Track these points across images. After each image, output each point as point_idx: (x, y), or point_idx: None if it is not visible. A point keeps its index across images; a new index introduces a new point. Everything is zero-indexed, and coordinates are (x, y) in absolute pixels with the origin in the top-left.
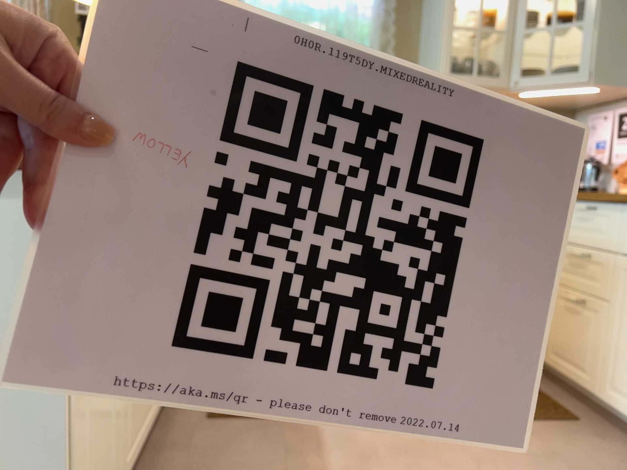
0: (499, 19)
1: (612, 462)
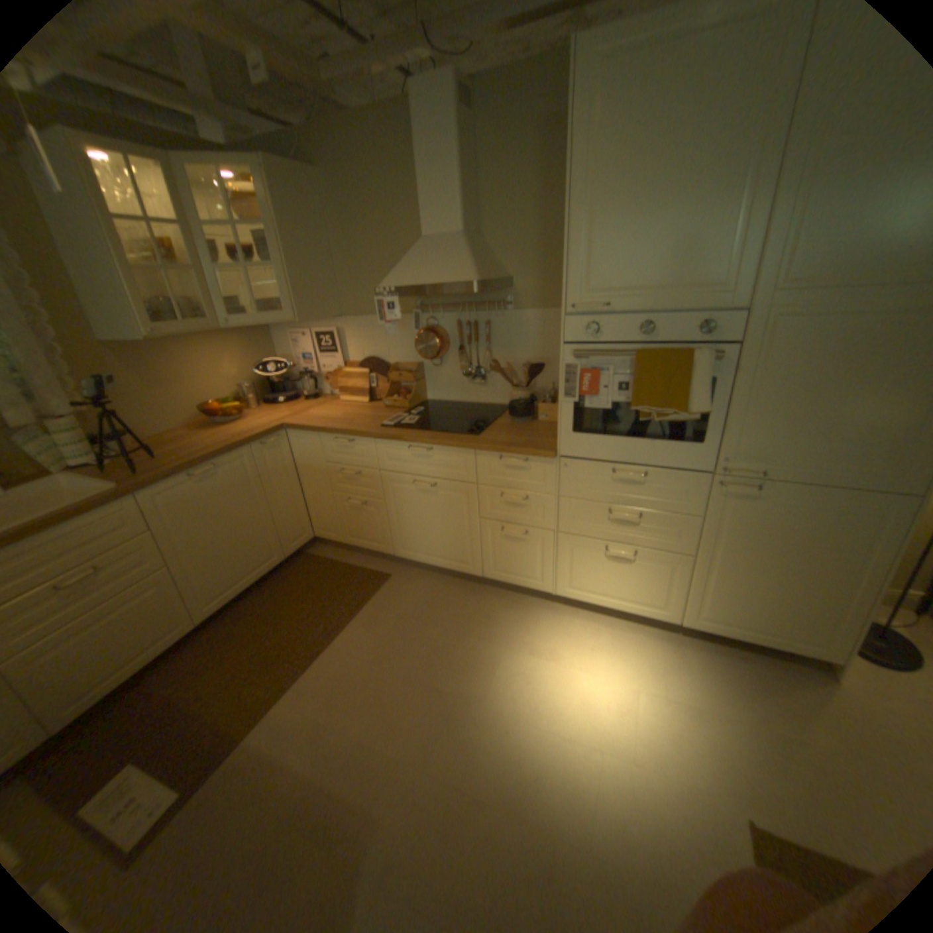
0: (167, 243)
1: (423, 593)
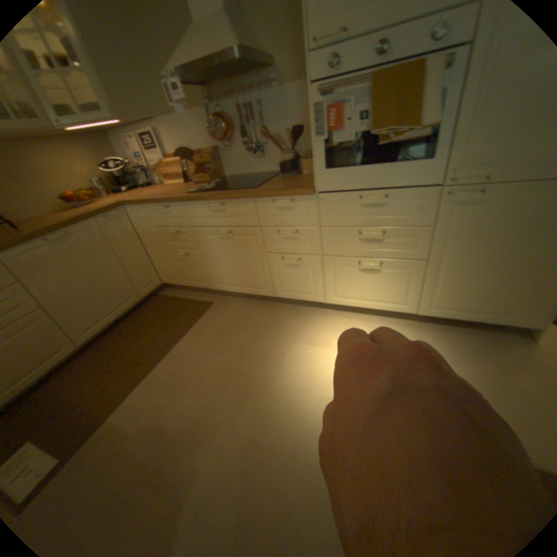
0: None
1: (234, 312)
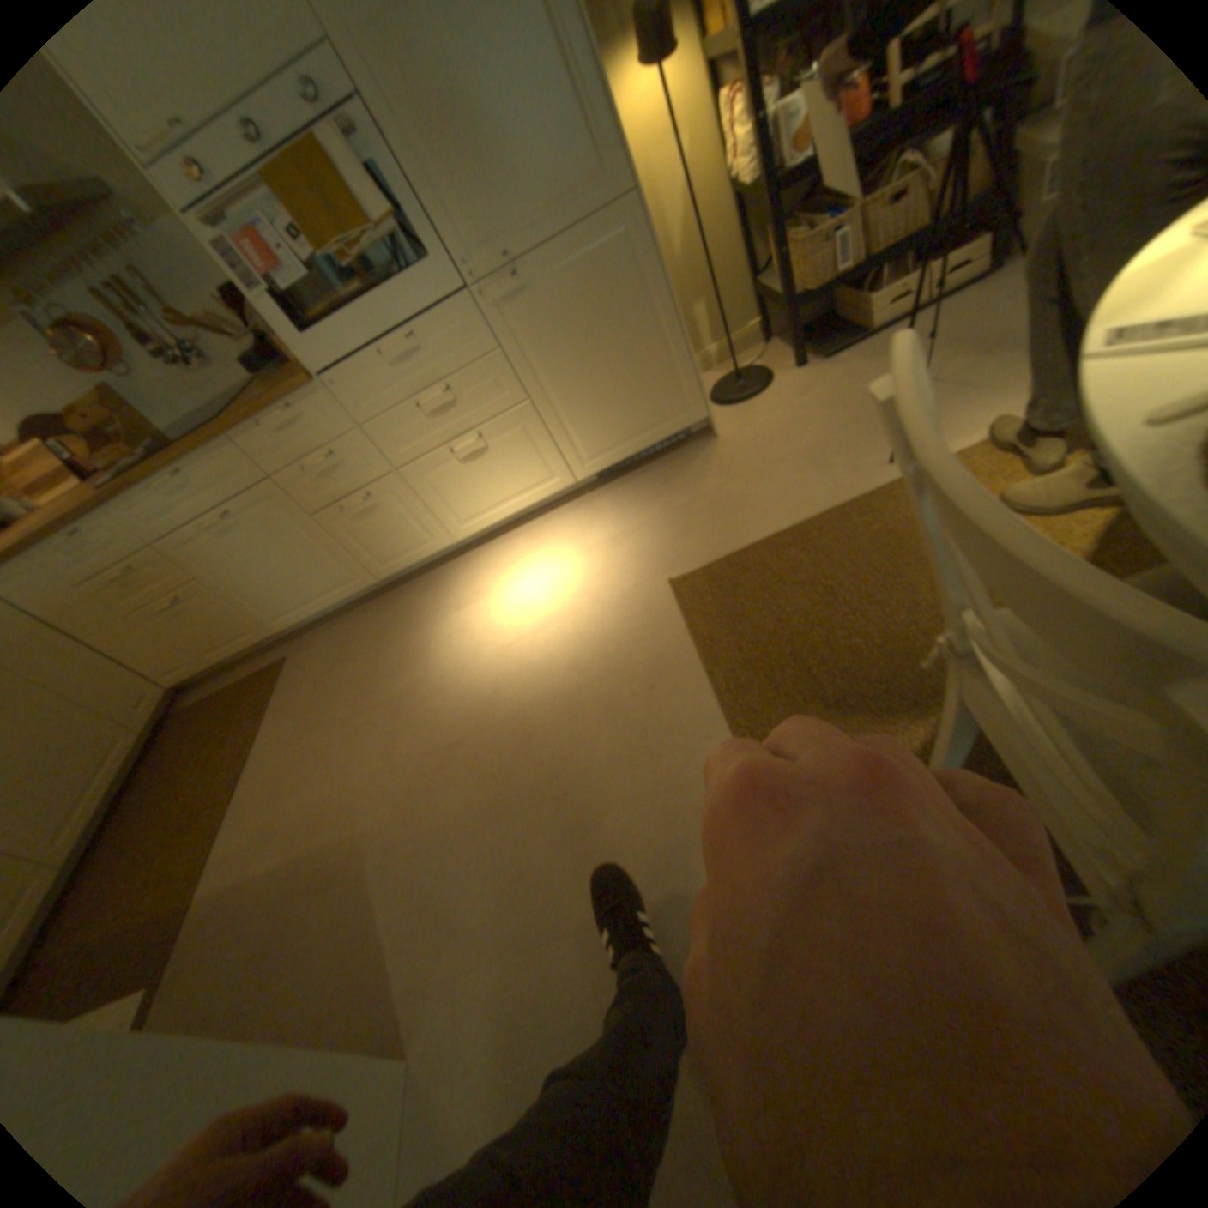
0: None
1: (331, 646)
